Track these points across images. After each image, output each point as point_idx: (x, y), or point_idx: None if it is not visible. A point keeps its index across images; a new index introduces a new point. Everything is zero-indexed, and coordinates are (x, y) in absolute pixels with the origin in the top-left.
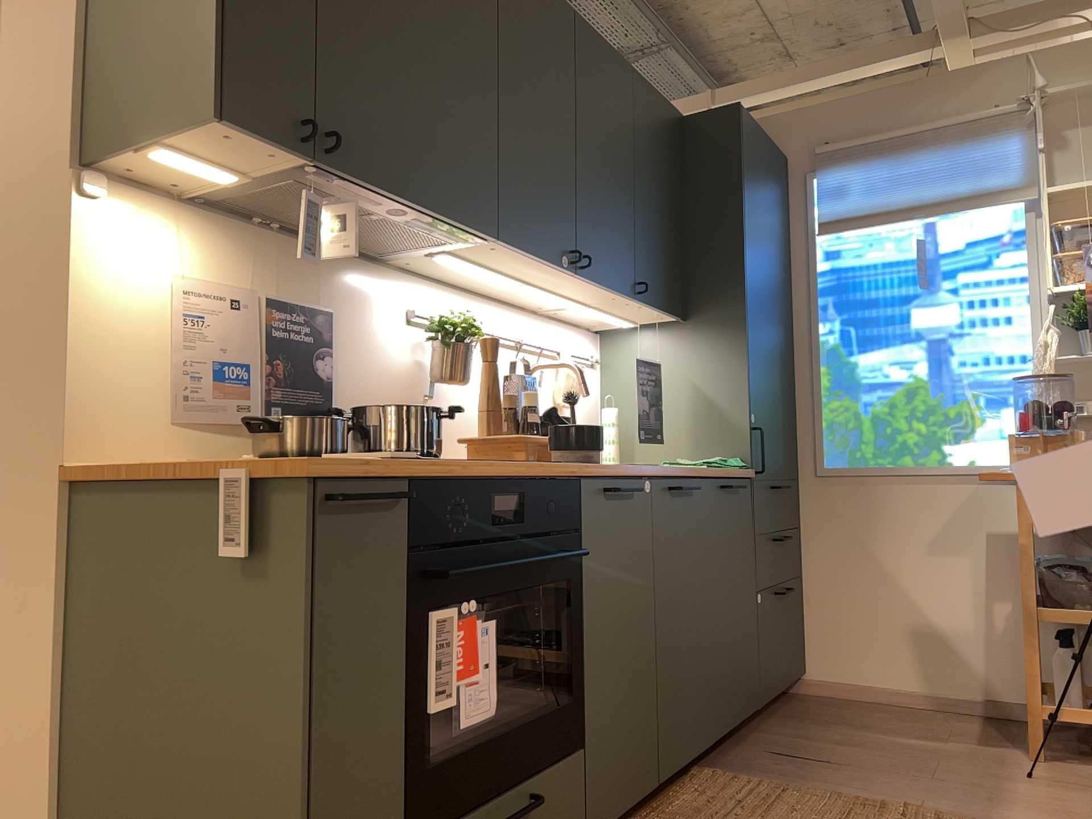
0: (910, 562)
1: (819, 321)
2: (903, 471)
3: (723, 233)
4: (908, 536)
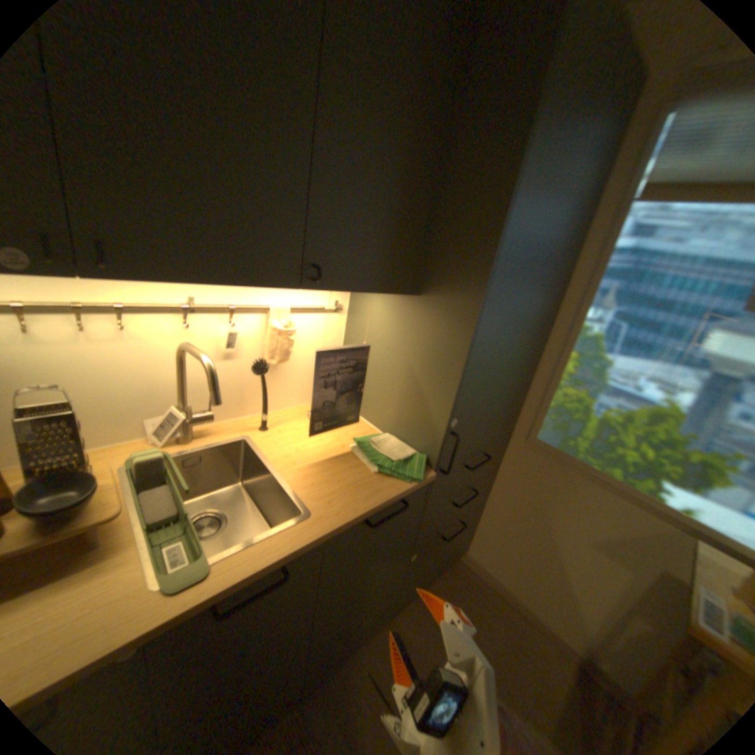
0: (576, 544)
1: (592, 304)
2: (608, 480)
3: (487, 192)
4: (585, 527)
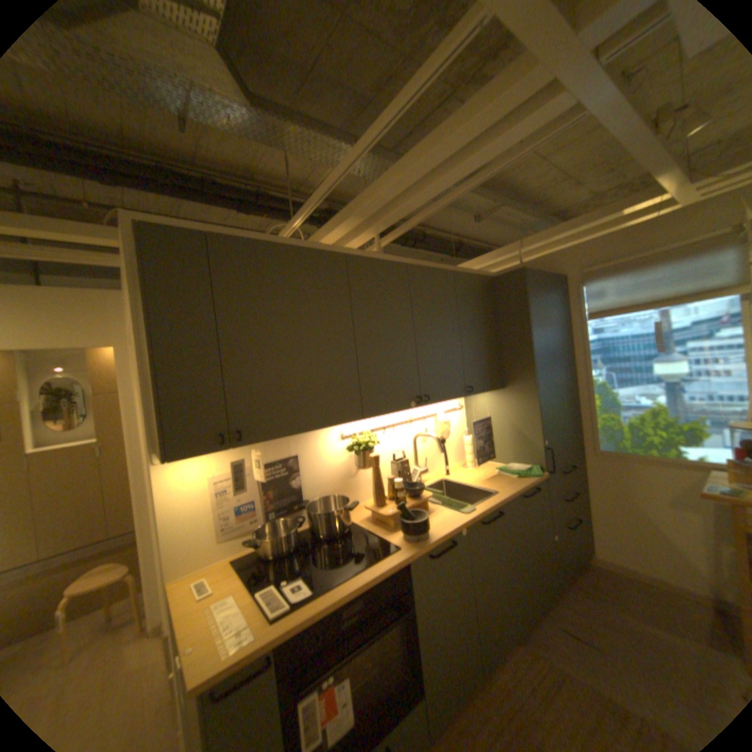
0: (658, 510)
1: (591, 368)
2: (651, 459)
3: (521, 342)
4: (657, 496)
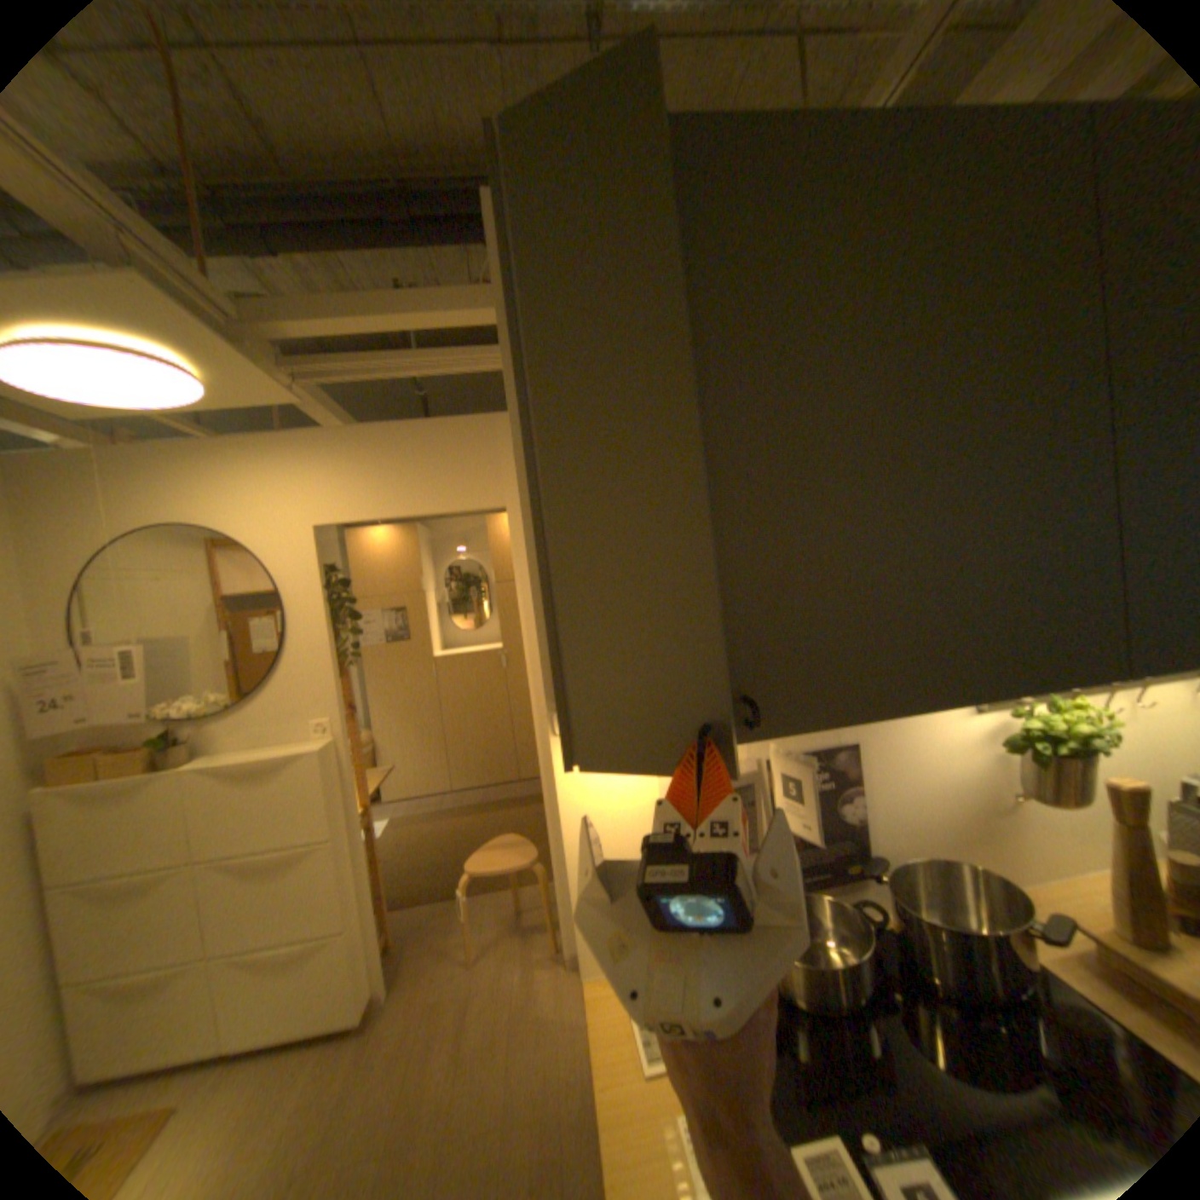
0: None
1: None
2: None
3: None
4: None
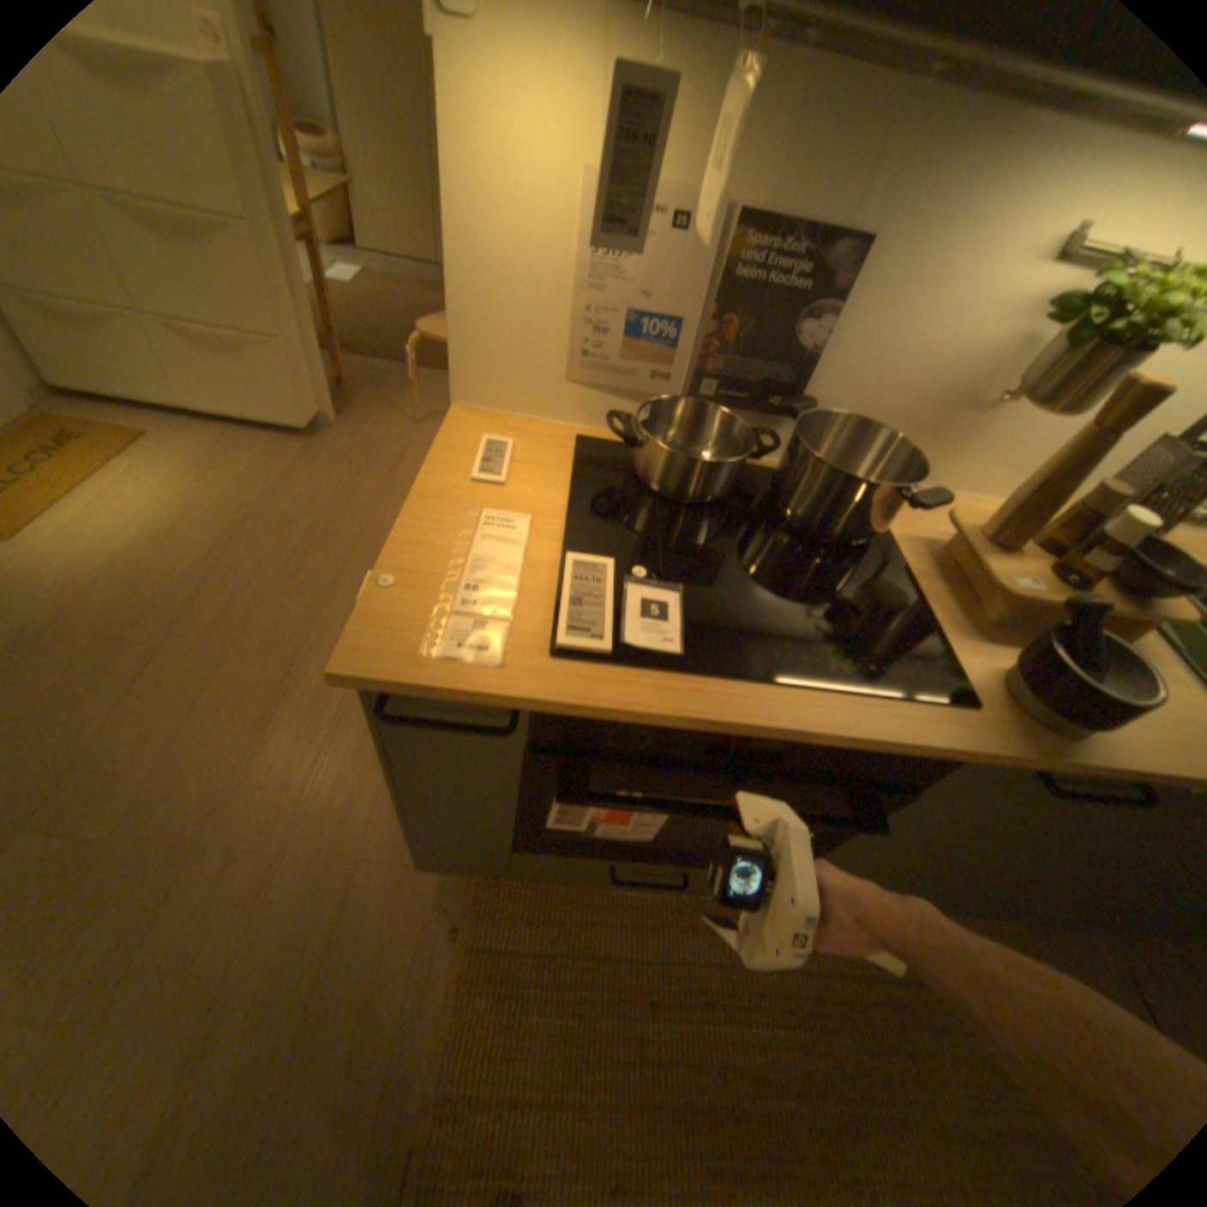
0: None
1: None
2: None
3: None
4: None
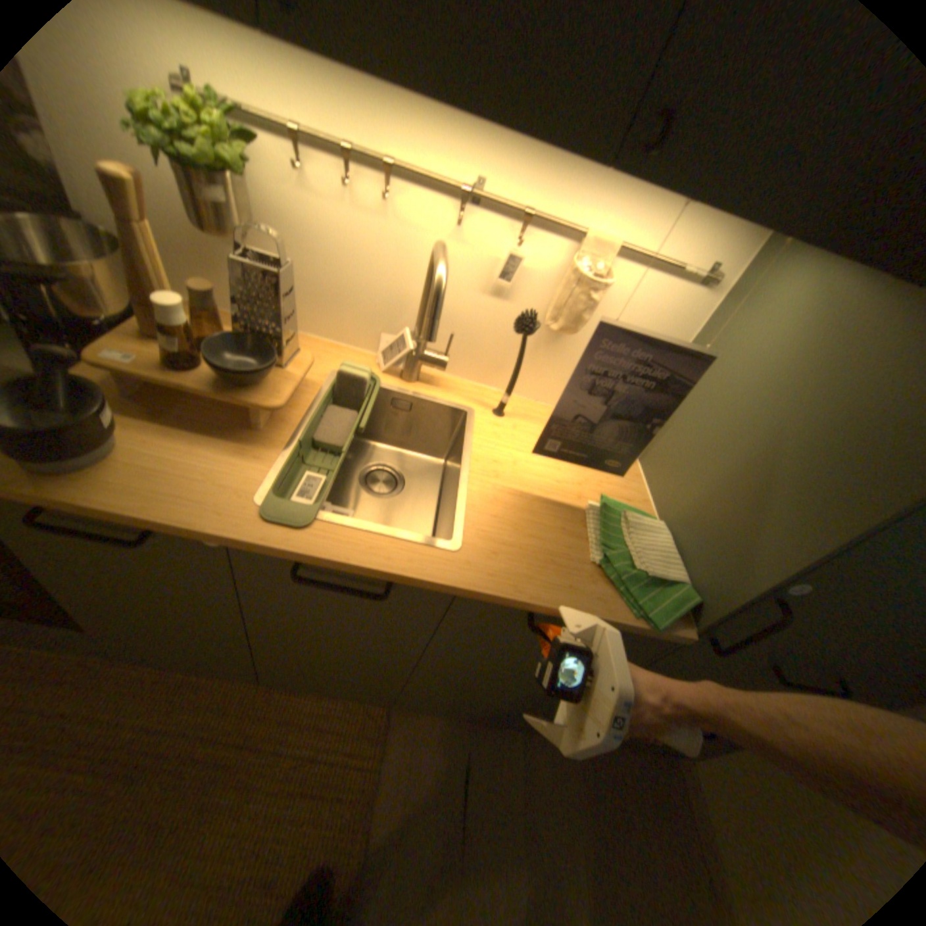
0: None
1: None
2: None
3: None
4: None
